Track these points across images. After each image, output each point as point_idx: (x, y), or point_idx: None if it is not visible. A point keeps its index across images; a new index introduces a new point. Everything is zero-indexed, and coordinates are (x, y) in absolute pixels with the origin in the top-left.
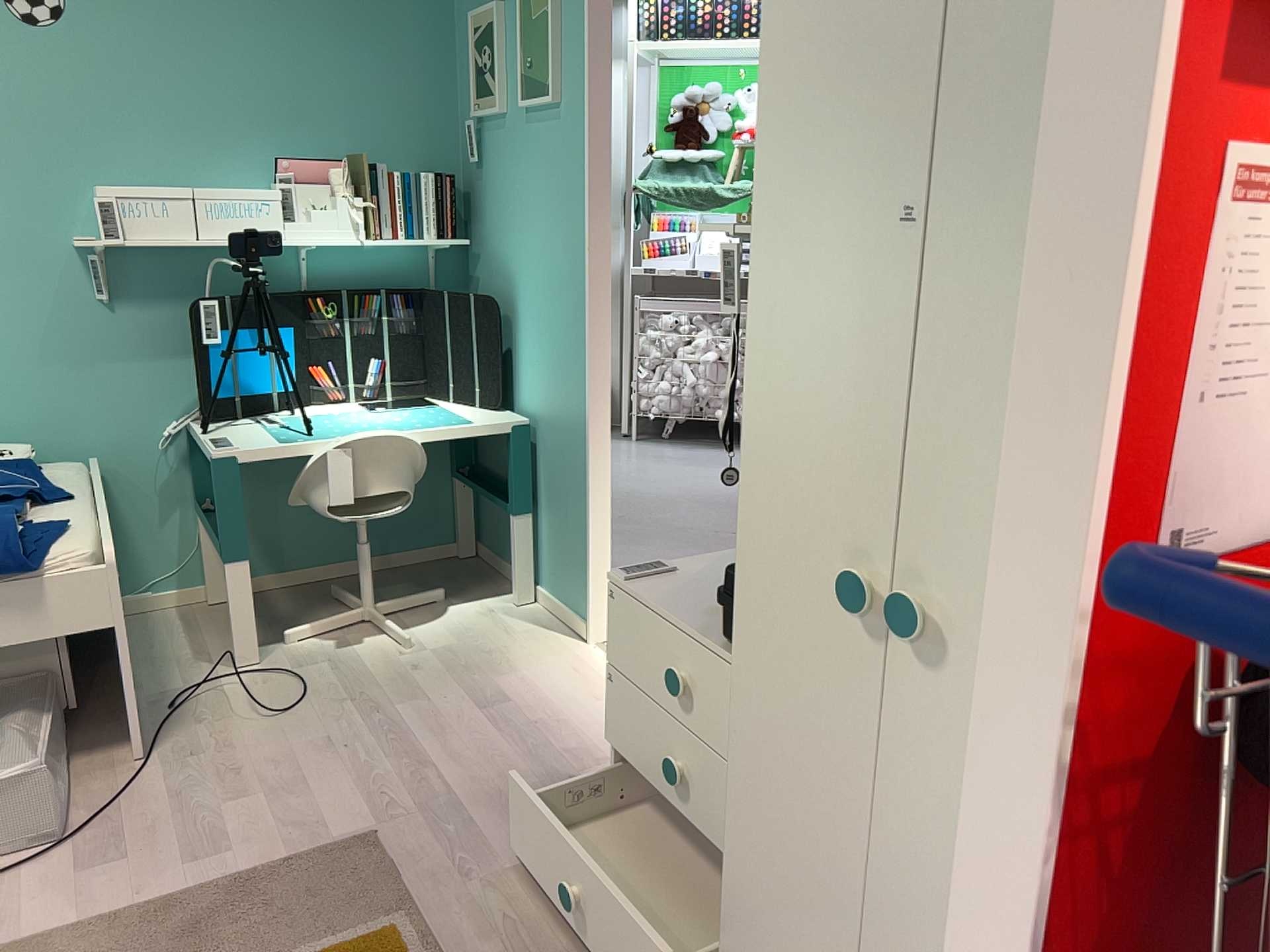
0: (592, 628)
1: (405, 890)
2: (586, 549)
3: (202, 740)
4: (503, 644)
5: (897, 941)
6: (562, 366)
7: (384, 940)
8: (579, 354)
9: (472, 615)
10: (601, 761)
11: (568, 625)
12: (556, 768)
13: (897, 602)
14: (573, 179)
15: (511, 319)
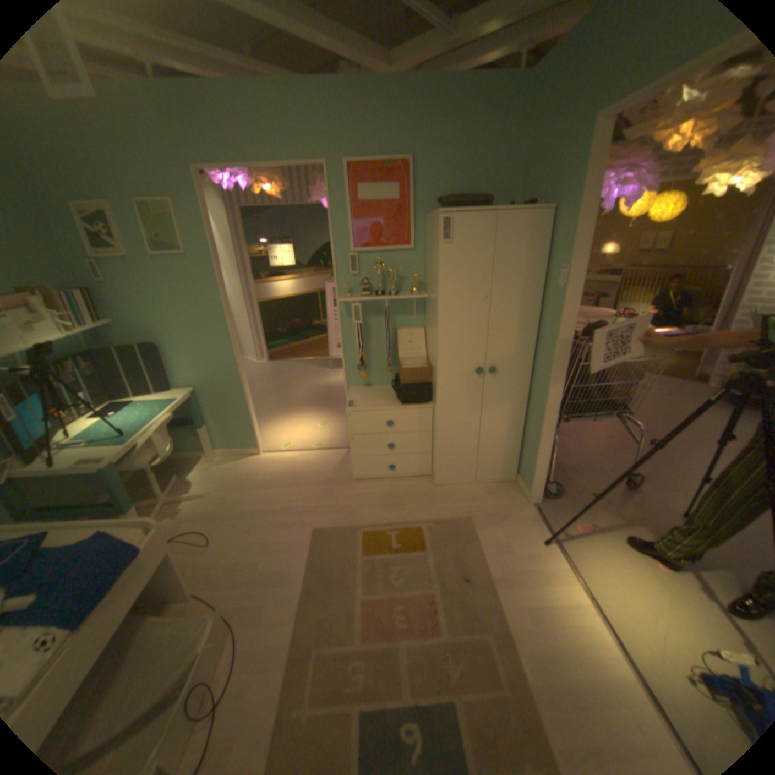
0: (259, 448)
1: (348, 527)
2: (249, 423)
3: (198, 575)
4: (234, 472)
5: (487, 429)
6: (214, 361)
7: (367, 535)
8: (226, 354)
9: (201, 474)
10: (325, 472)
11: (243, 454)
12: (319, 481)
13: (490, 369)
14: (205, 285)
15: (157, 350)
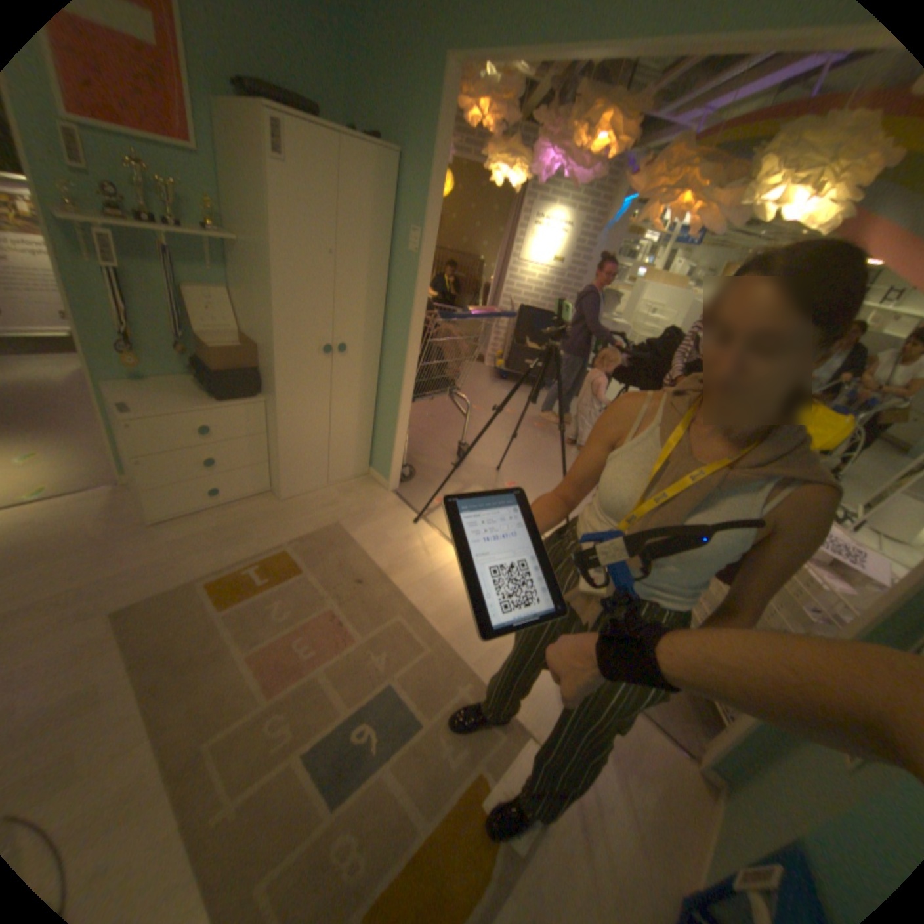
0: None
1: (174, 589)
2: None
3: None
4: None
5: (338, 421)
6: None
7: (211, 587)
8: None
9: None
10: (80, 531)
11: None
12: (76, 547)
13: (339, 348)
14: None
15: None
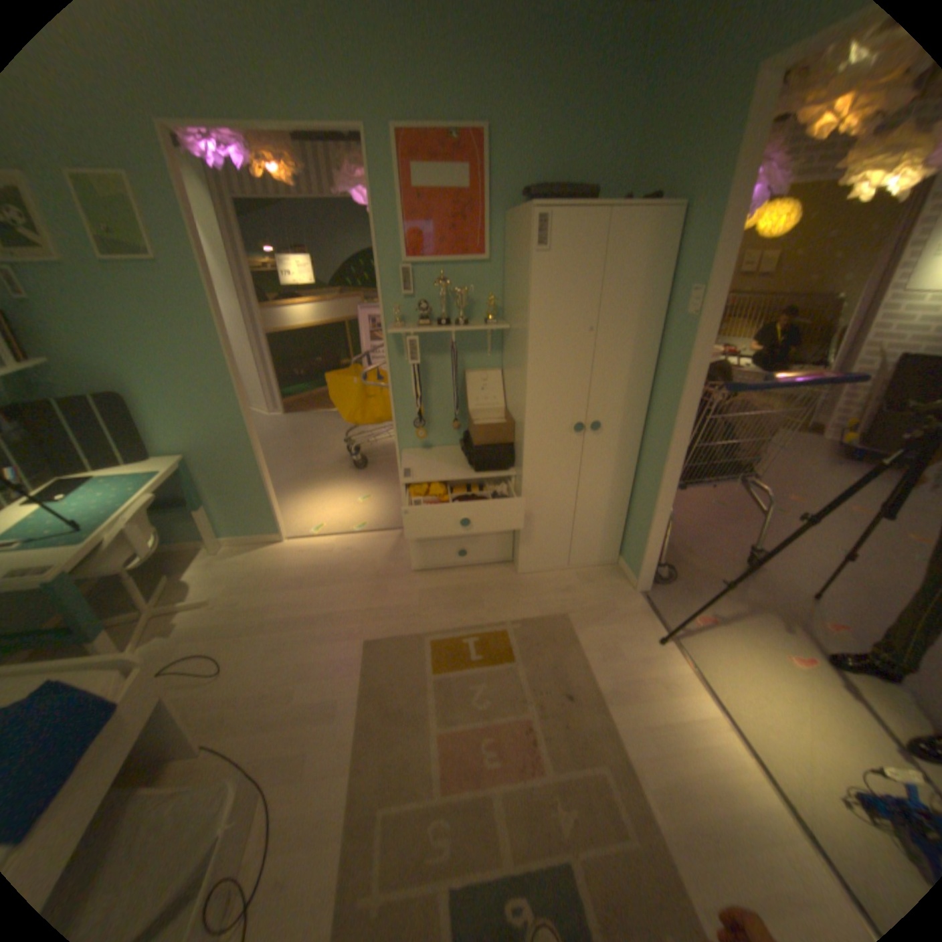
0: (282, 534)
1: (411, 636)
2: (265, 501)
3: (208, 717)
4: (248, 568)
5: (585, 502)
6: (210, 418)
7: (436, 646)
8: (228, 408)
9: (202, 573)
10: (373, 562)
11: (259, 542)
12: (367, 576)
13: (592, 425)
14: (190, 309)
15: (123, 403)
